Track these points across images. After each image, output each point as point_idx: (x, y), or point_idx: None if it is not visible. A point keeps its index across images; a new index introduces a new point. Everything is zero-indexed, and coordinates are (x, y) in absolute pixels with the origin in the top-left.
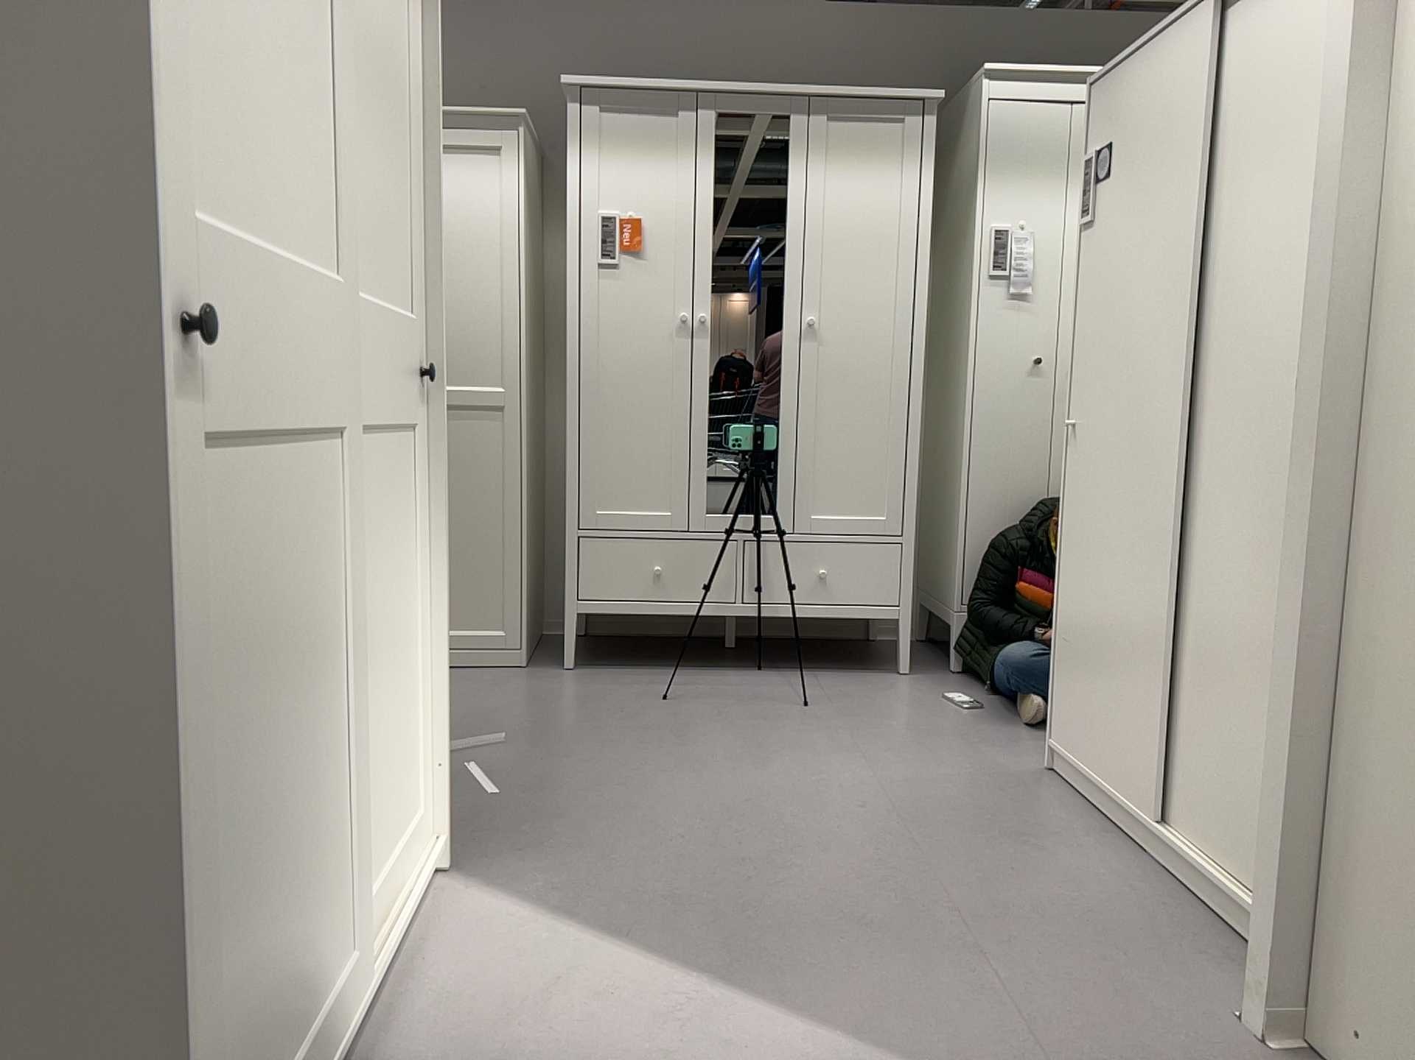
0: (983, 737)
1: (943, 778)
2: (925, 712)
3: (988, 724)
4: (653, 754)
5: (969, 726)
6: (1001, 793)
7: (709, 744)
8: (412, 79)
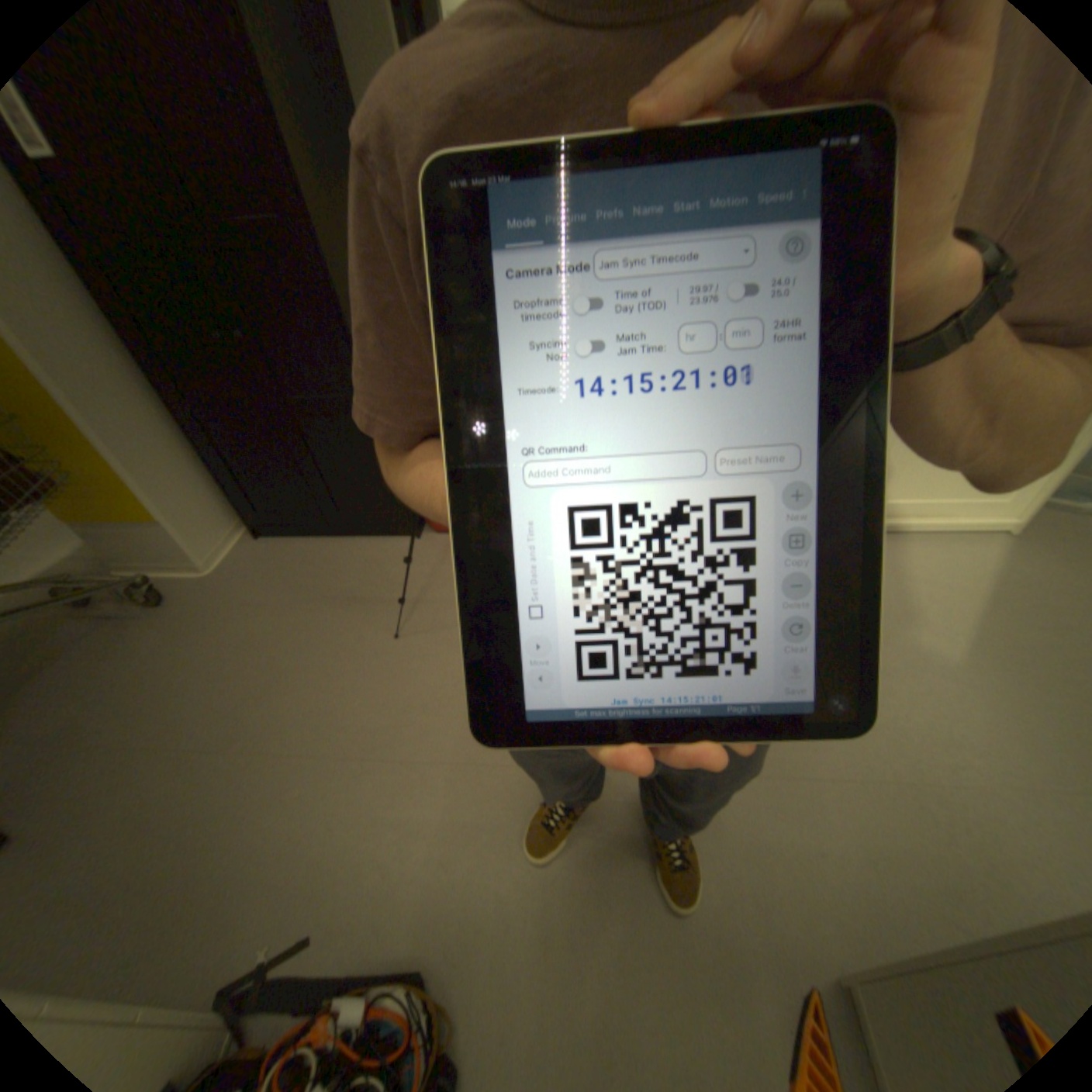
0: None
1: None
2: None
3: None
4: None
5: None
6: None
7: None
8: None
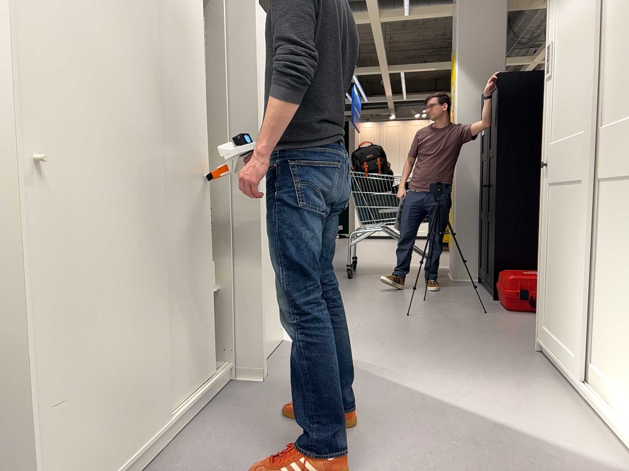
0: None
1: None
2: None
3: None
4: None
5: None
6: None
7: None
8: None
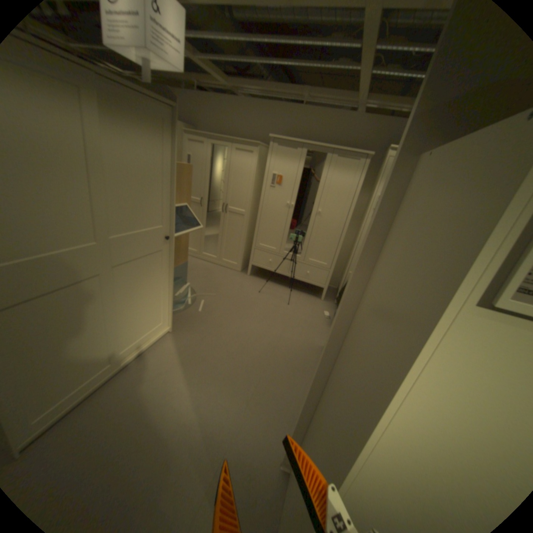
0: (319, 329)
1: (297, 340)
2: (314, 315)
3: (326, 325)
4: (242, 309)
5: (320, 324)
6: (305, 350)
7: (256, 309)
8: (169, 168)
